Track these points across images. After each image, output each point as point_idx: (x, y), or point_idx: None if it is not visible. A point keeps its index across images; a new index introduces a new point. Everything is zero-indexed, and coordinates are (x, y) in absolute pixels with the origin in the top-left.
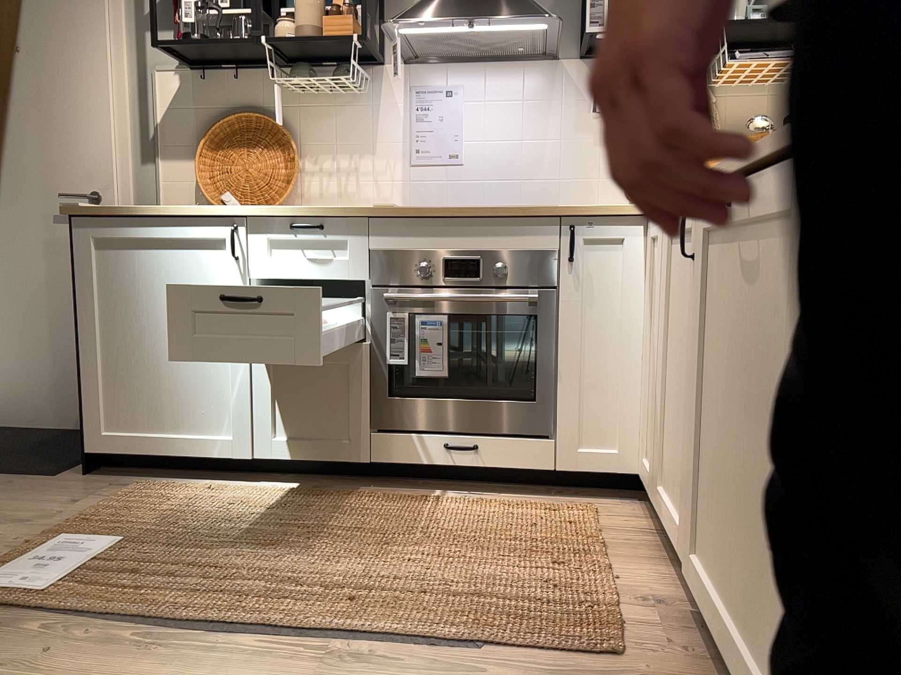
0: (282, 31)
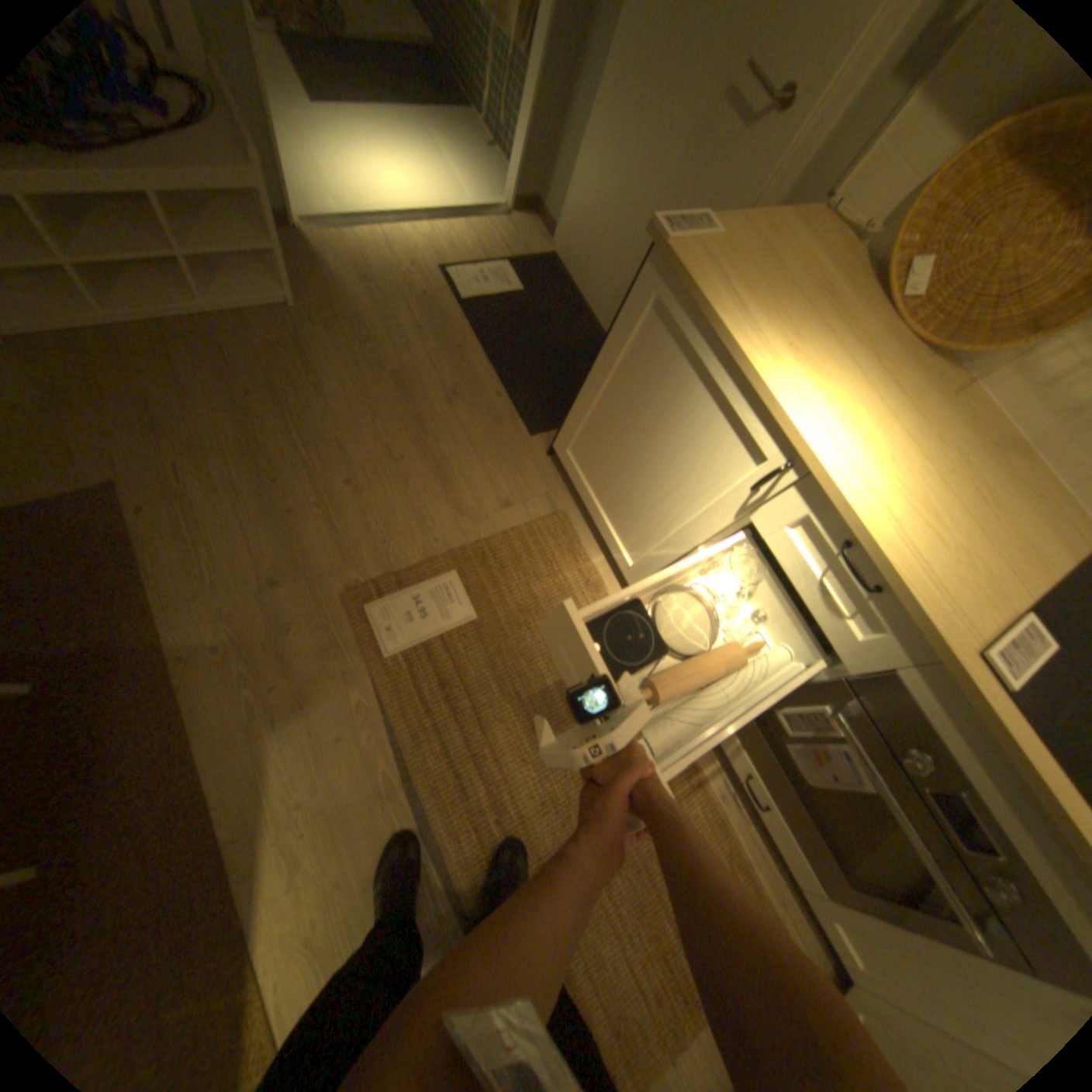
0: None
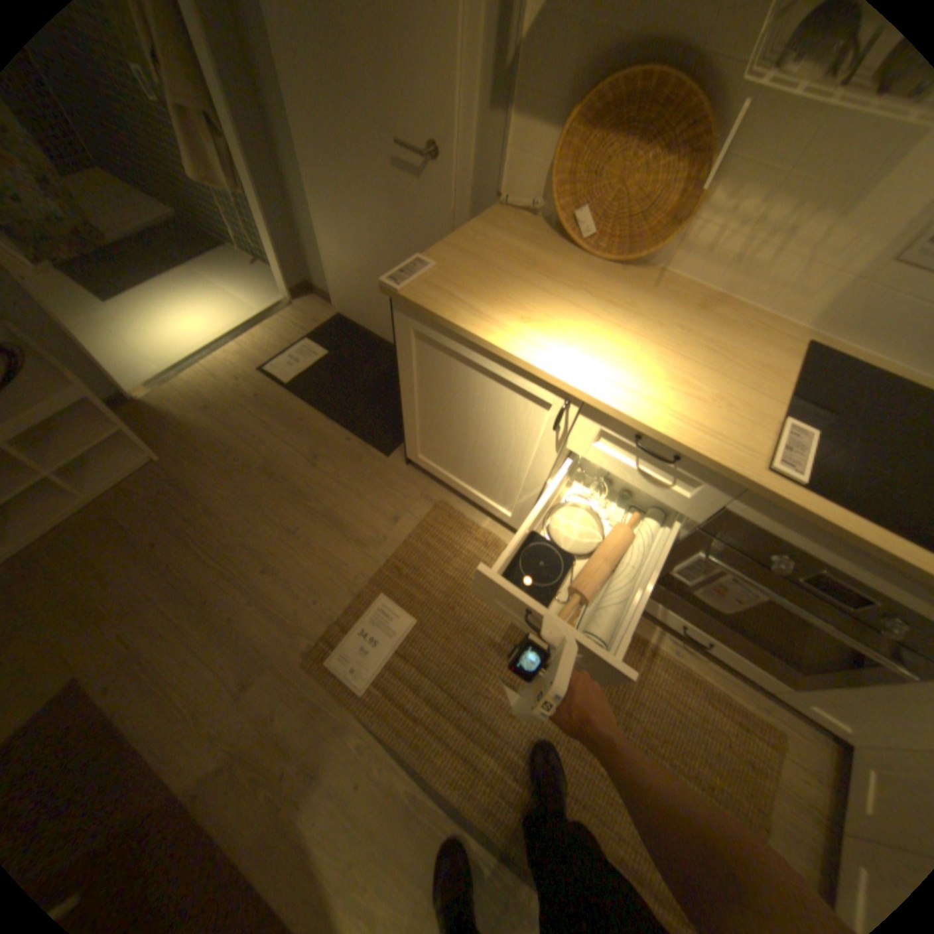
0: None
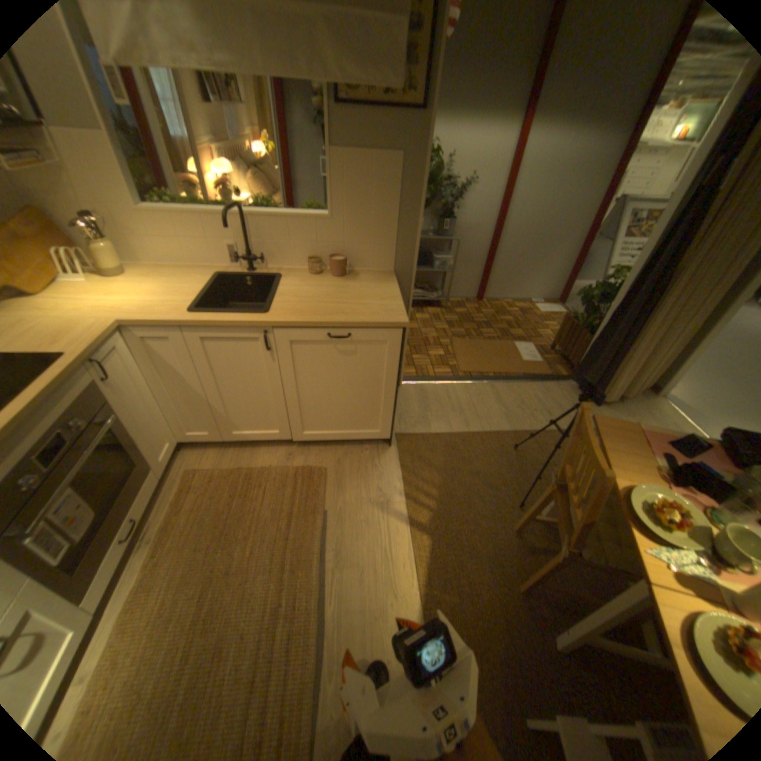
0: None
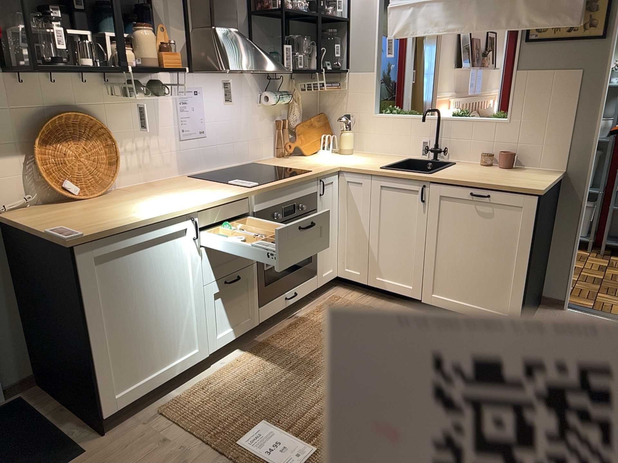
0: (129, 58)
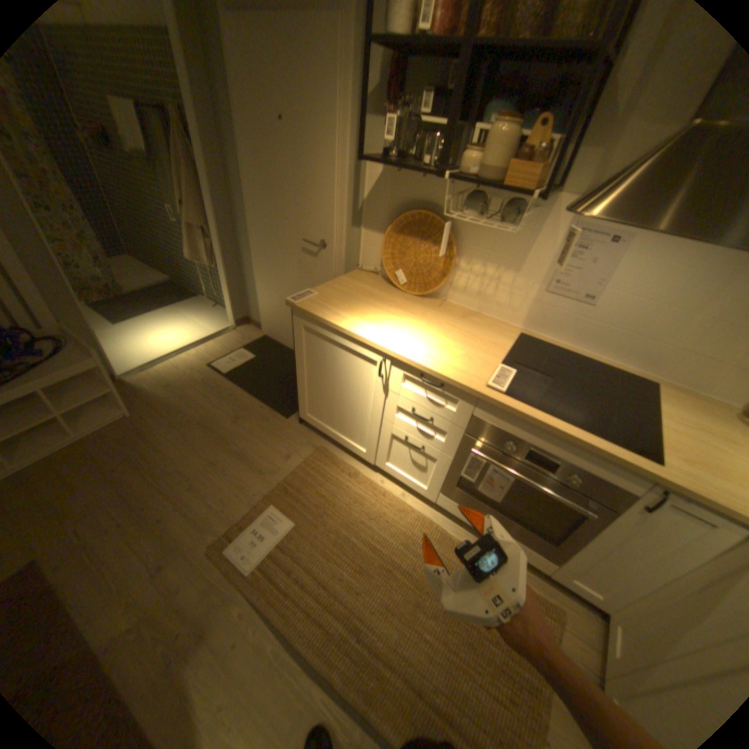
0: (468, 161)
